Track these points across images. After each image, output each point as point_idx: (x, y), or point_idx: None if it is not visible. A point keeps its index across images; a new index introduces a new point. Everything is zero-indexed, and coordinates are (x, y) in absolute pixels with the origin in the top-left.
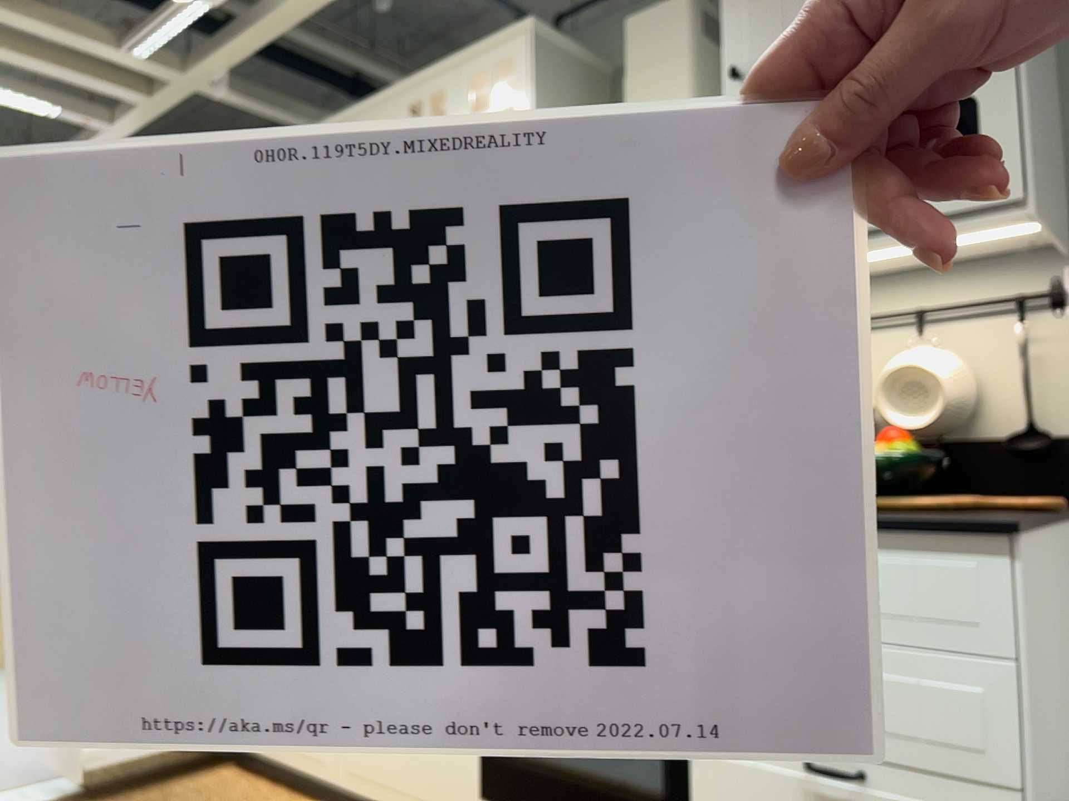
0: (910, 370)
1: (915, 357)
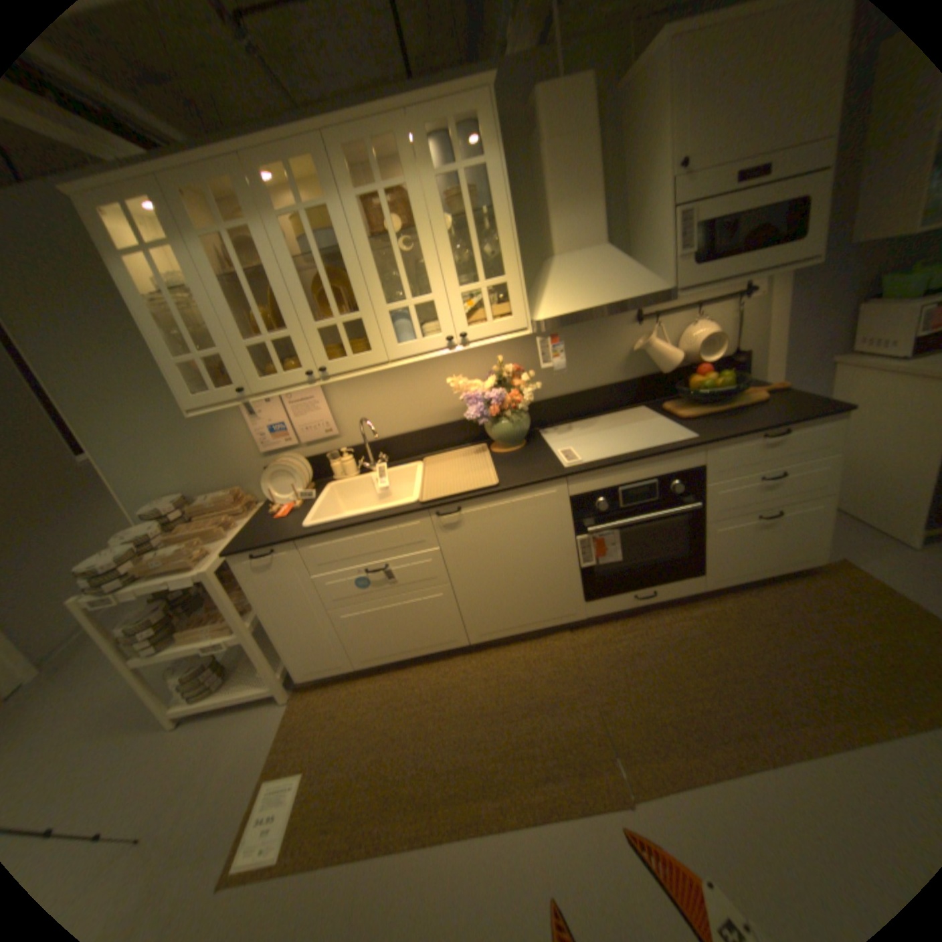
0: (713, 335)
1: (706, 328)
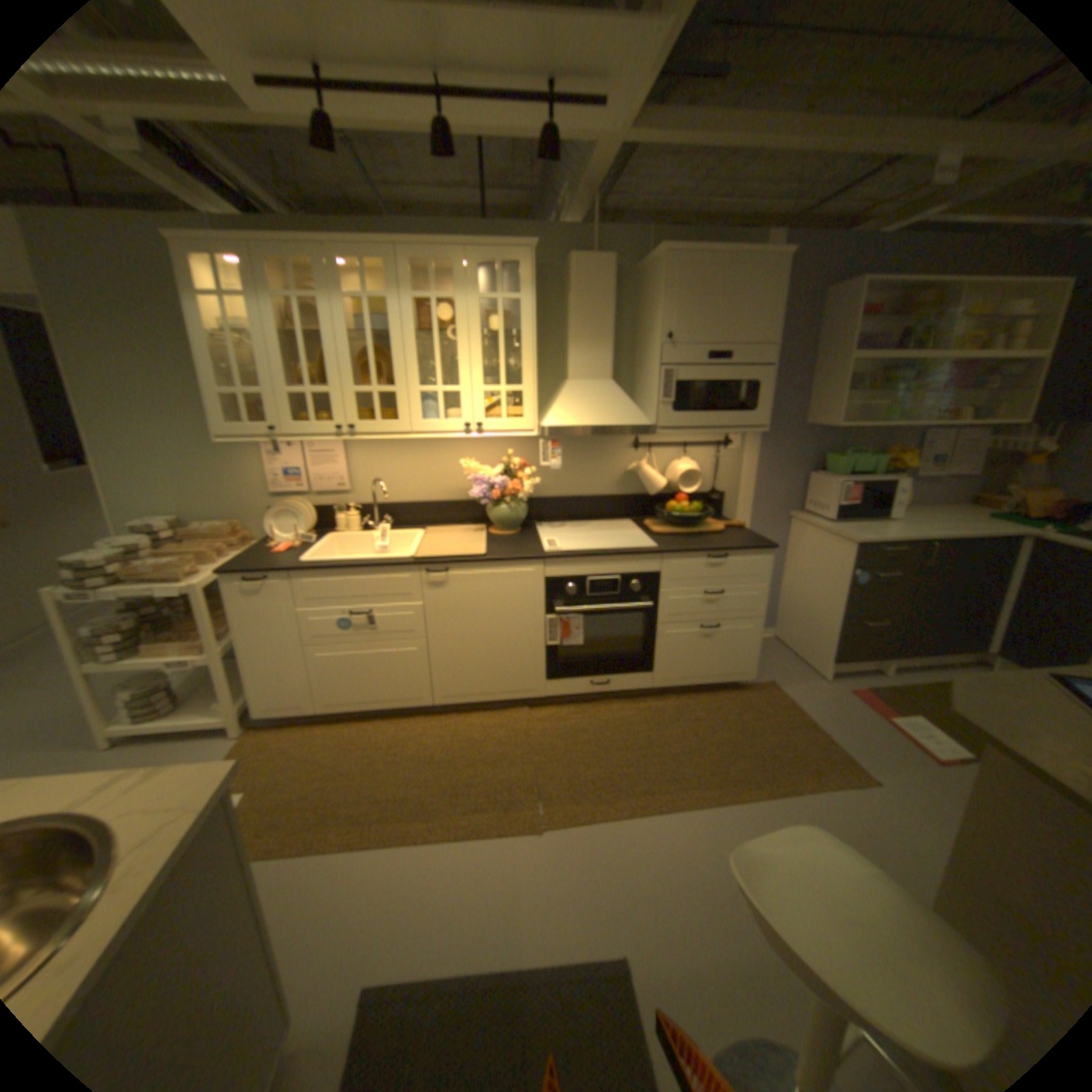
0: (691, 472)
1: (688, 465)
